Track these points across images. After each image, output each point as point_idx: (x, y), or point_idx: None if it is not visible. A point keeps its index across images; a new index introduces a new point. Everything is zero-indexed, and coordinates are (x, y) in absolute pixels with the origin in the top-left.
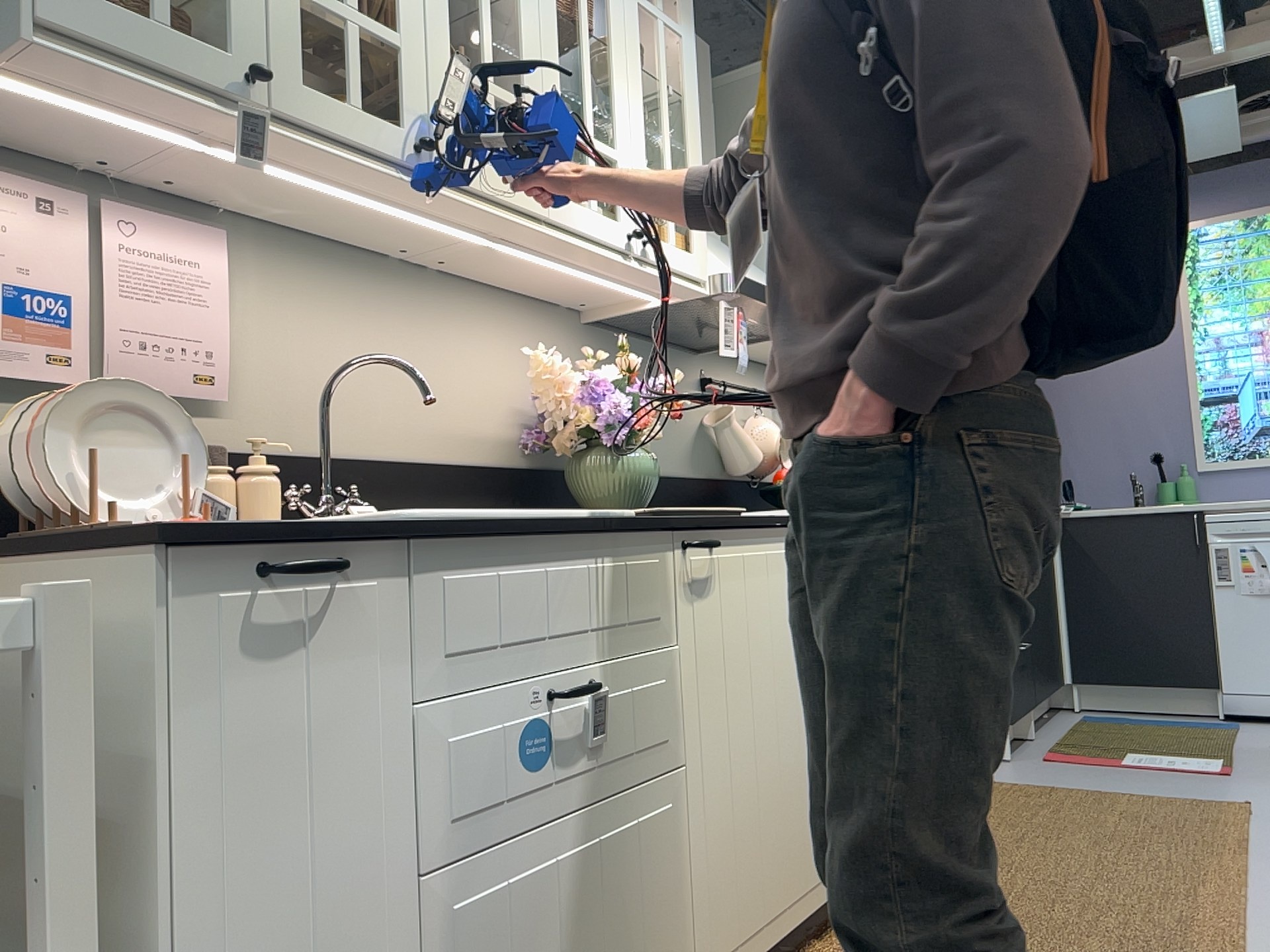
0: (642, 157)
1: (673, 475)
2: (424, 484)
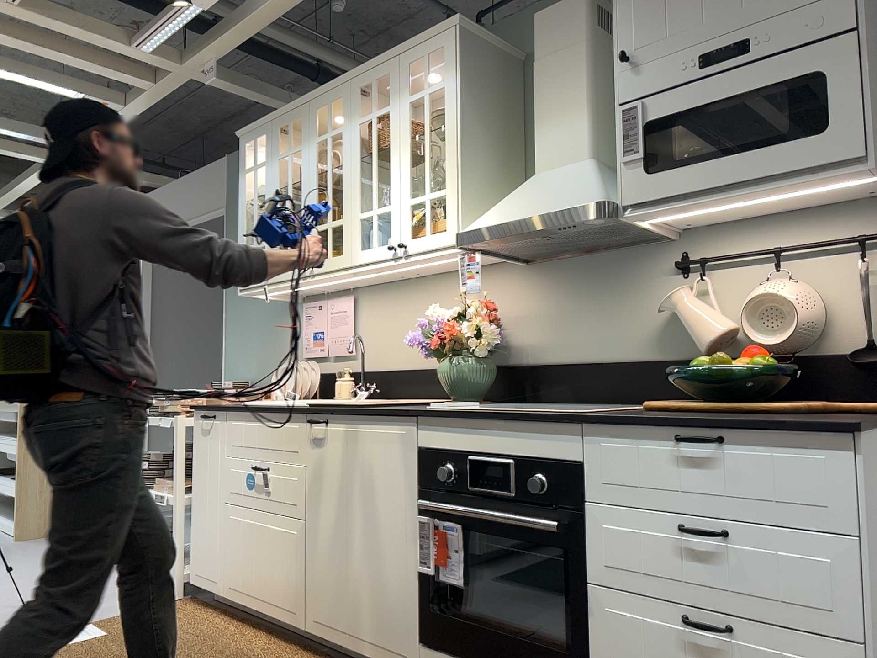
0: (405, 196)
1: (620, 360)
2: (418, 379)
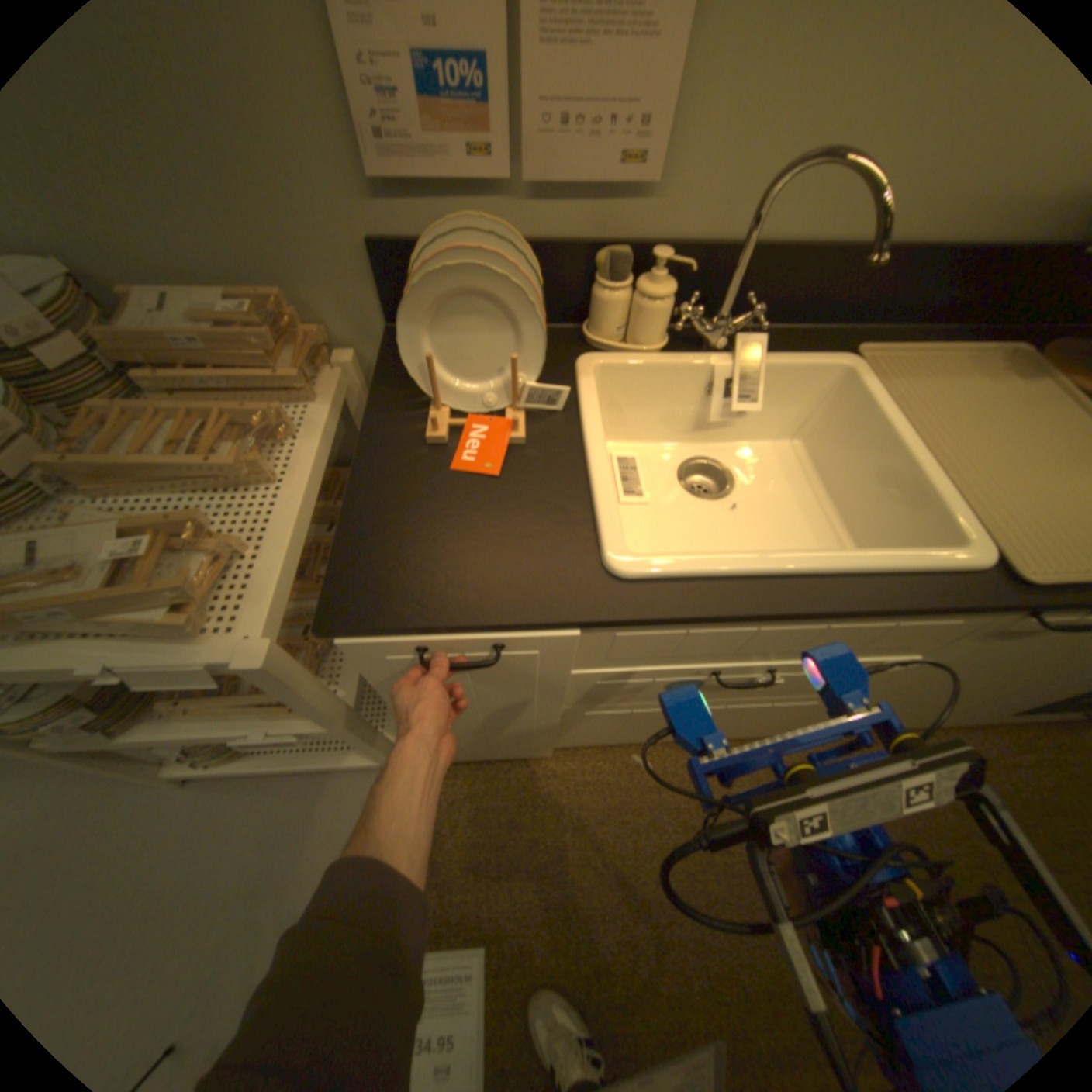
0: None
1: None
2: (883, 271)
